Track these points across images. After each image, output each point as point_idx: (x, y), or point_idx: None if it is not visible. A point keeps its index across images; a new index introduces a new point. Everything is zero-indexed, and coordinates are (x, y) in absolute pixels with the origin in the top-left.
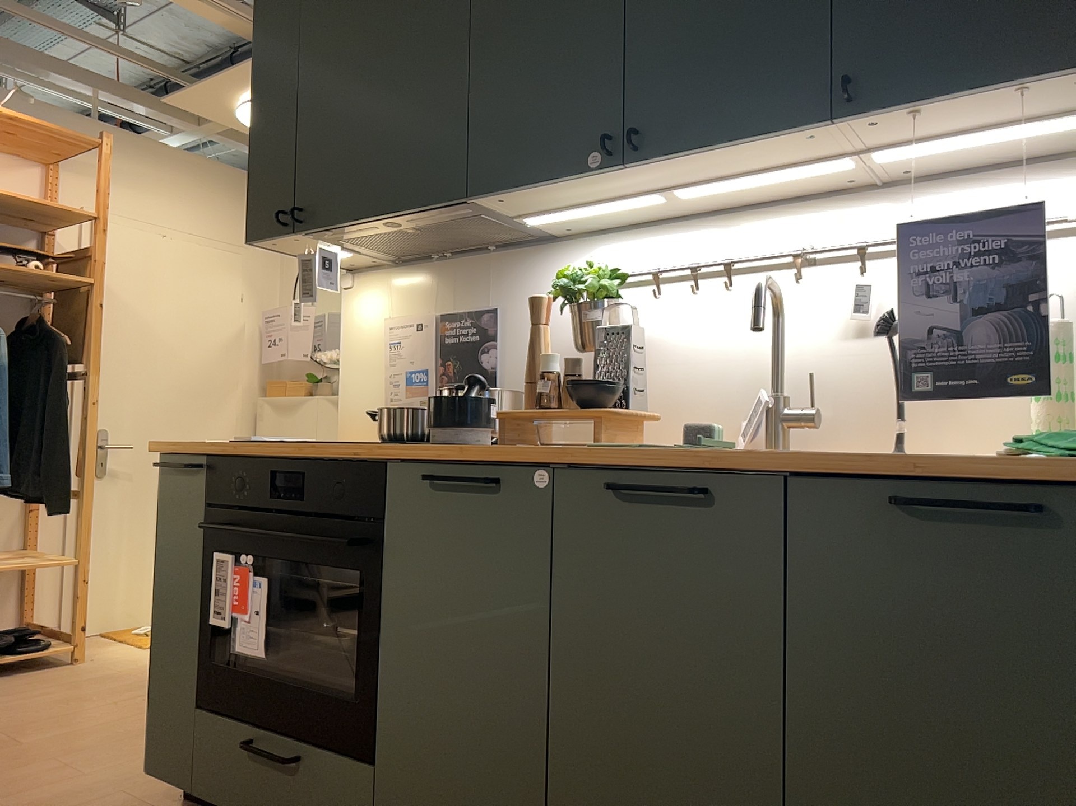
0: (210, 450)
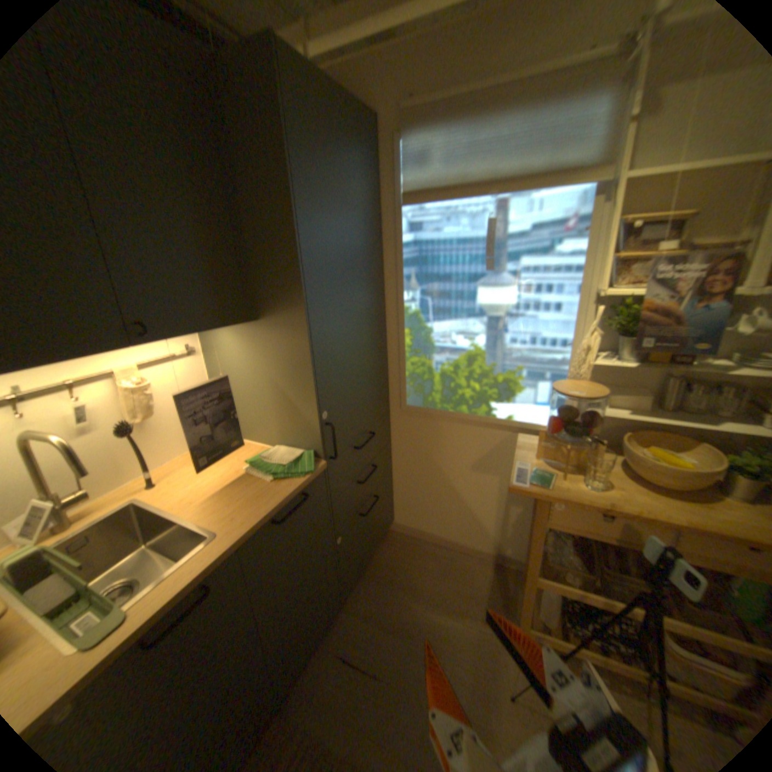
0: None
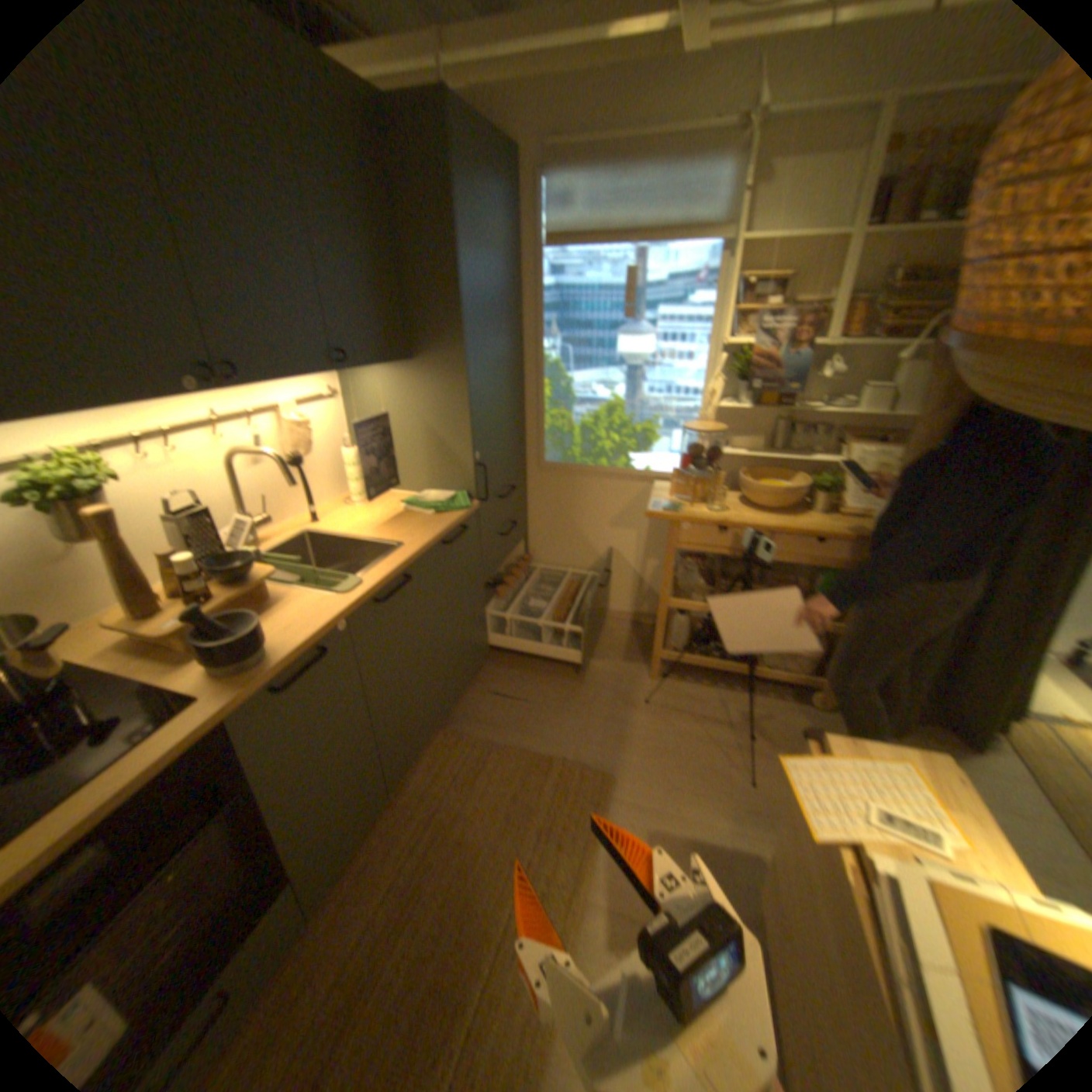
0: None
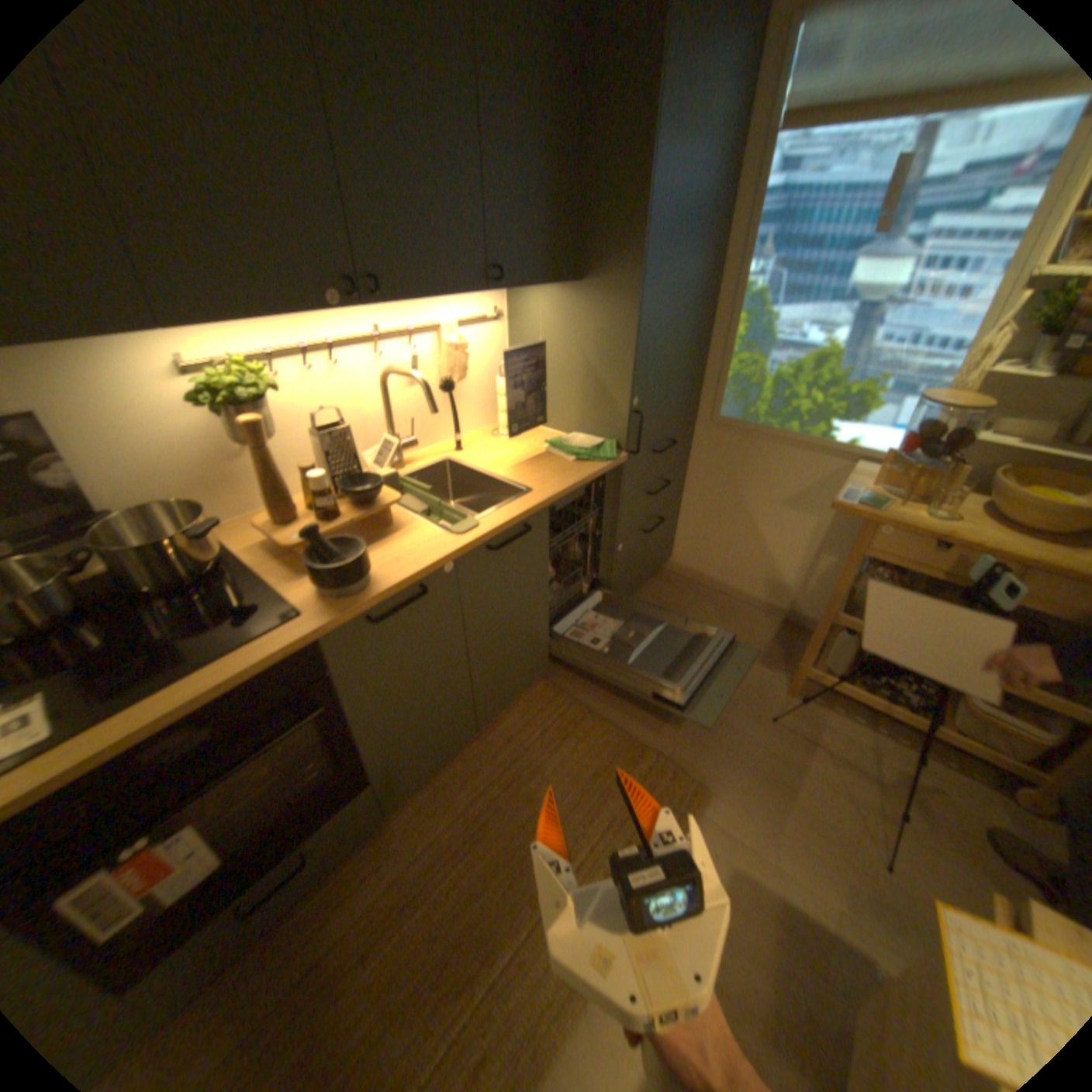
0: None
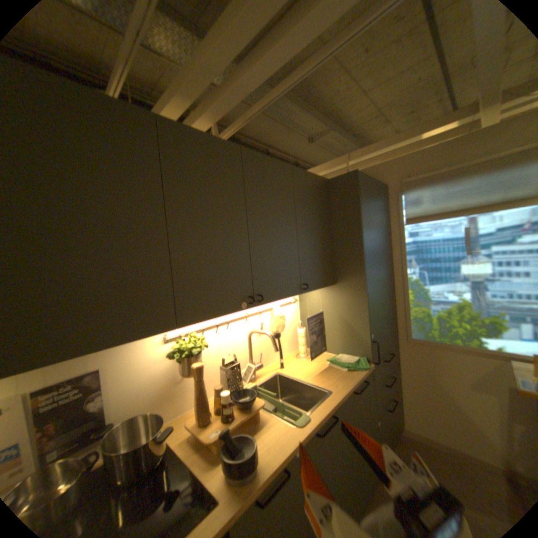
0: None
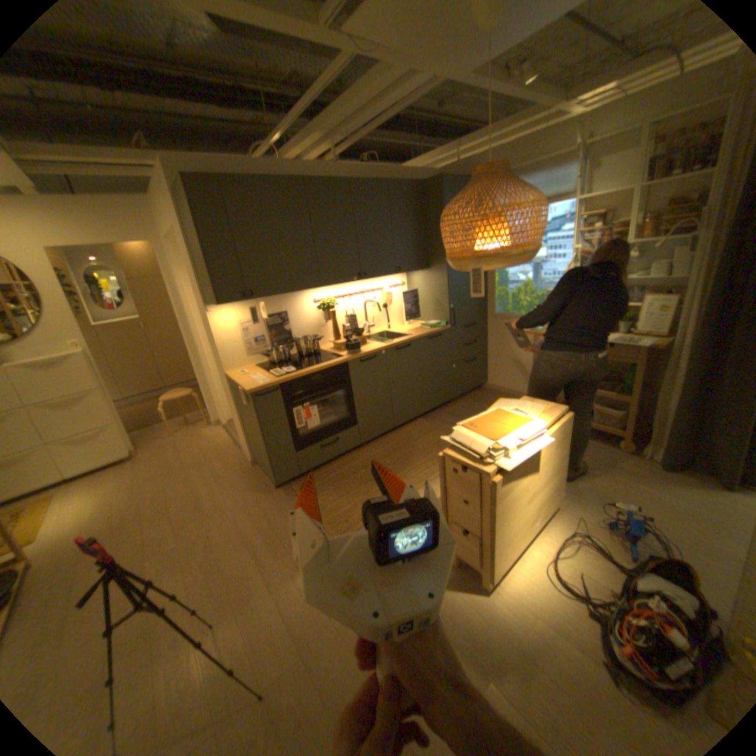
0: (277, 383)
